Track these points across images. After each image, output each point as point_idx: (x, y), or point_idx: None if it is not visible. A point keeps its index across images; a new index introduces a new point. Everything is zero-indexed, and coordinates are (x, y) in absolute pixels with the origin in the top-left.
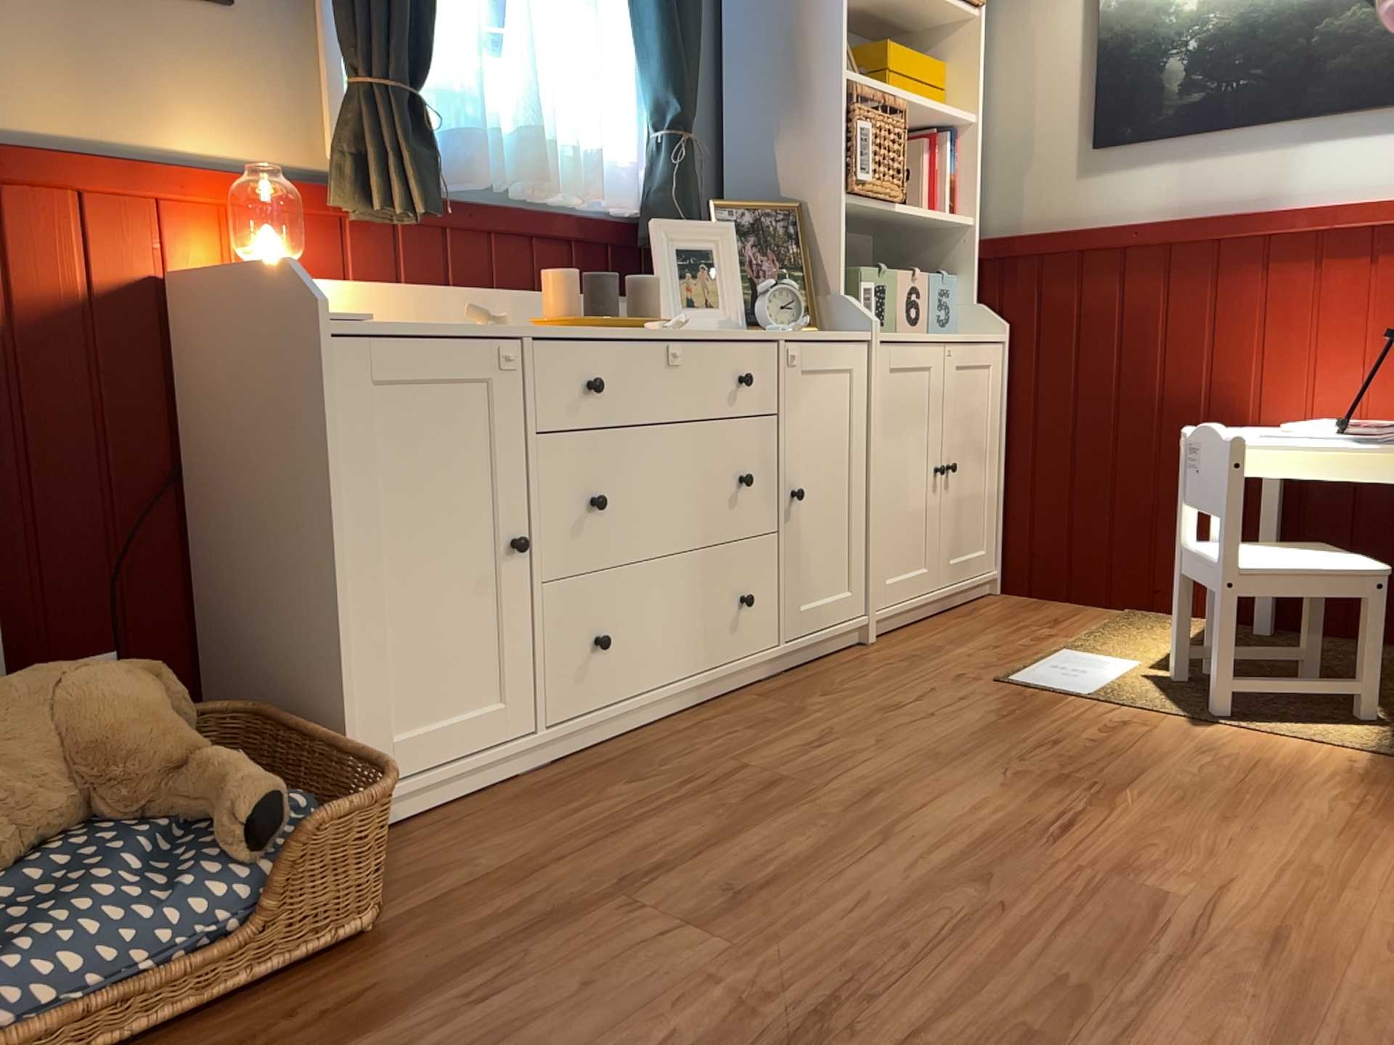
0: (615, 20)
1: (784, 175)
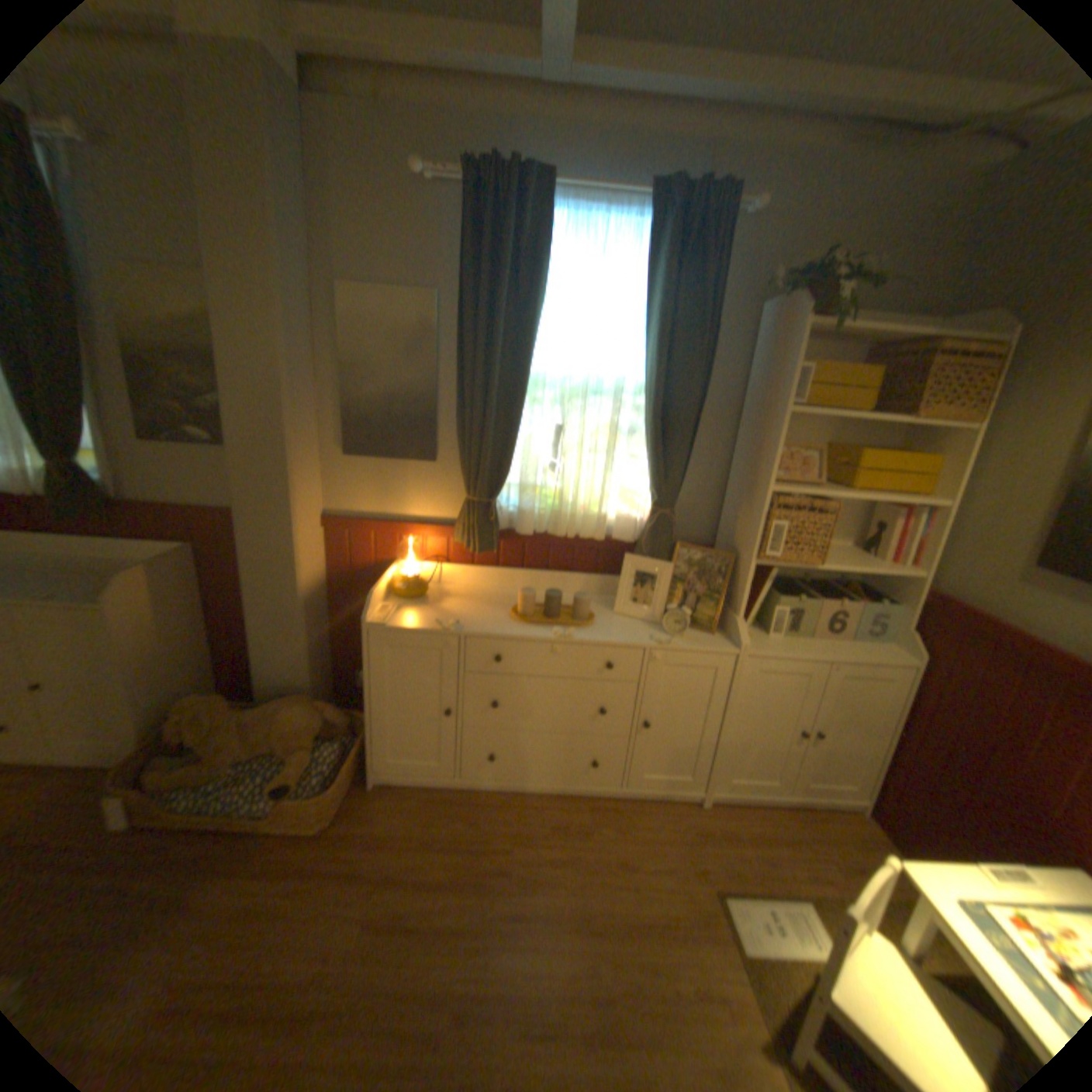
0: (638, 445)
1: (737, 534)
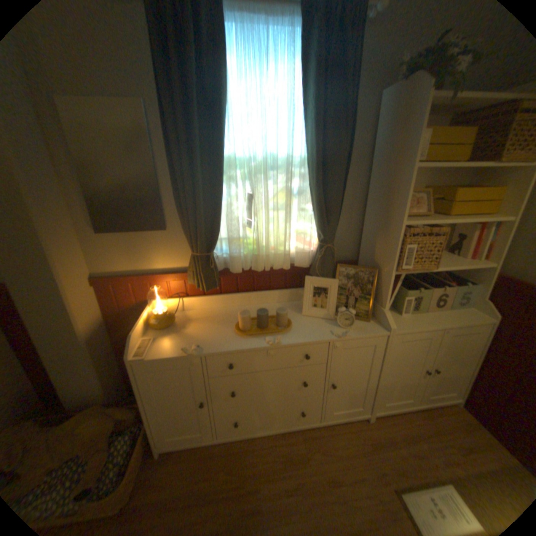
0: (306, 201)
1: (377, 253)
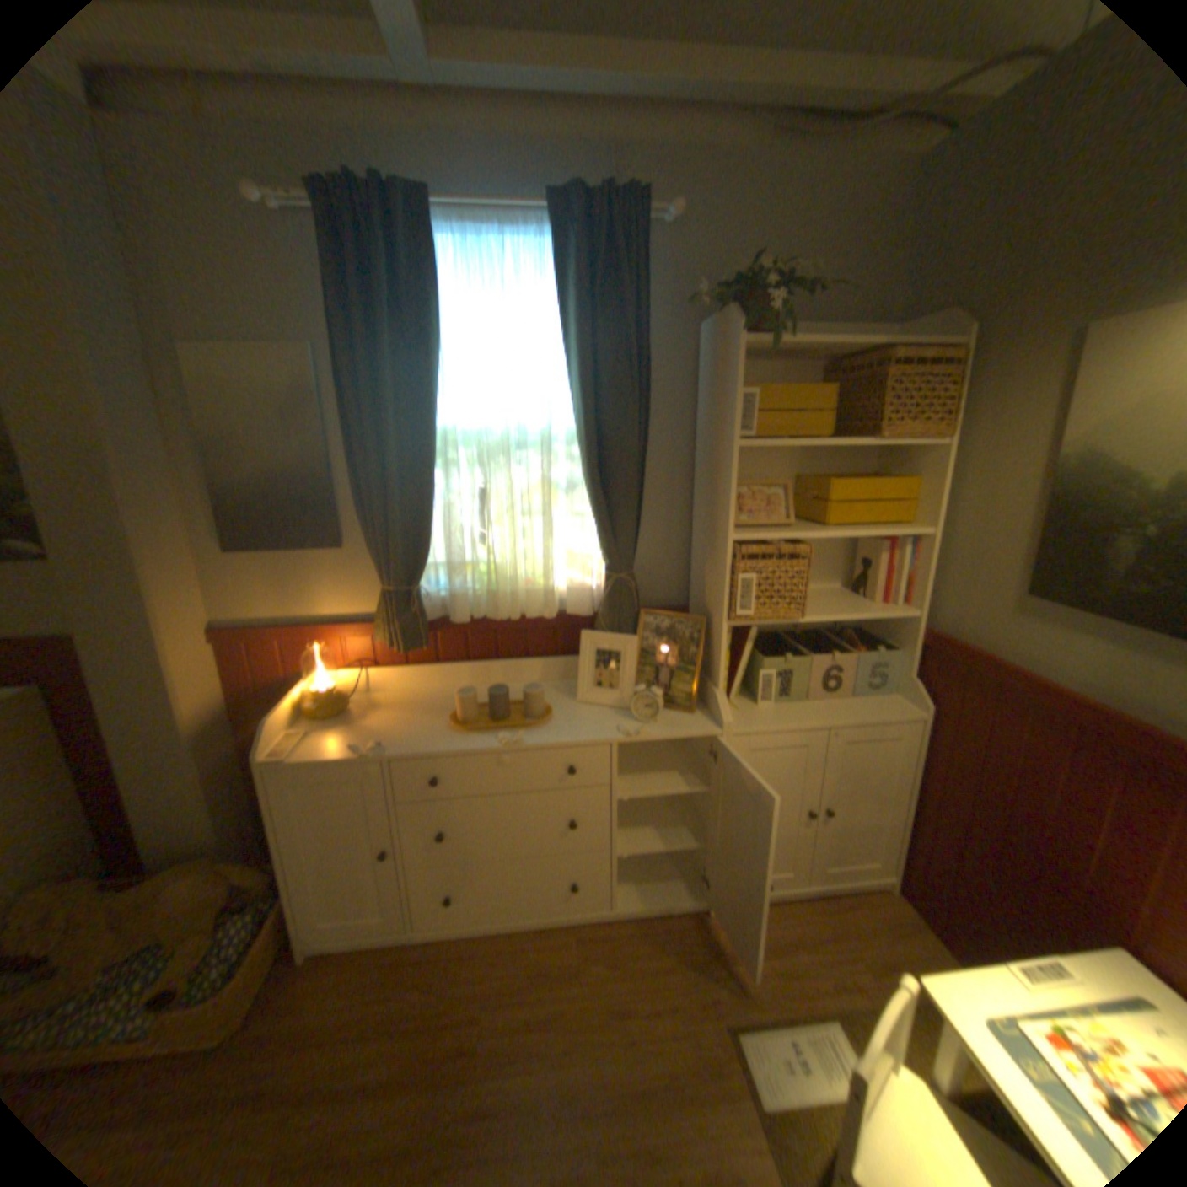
0: (581, 501)
1: (706, 591)
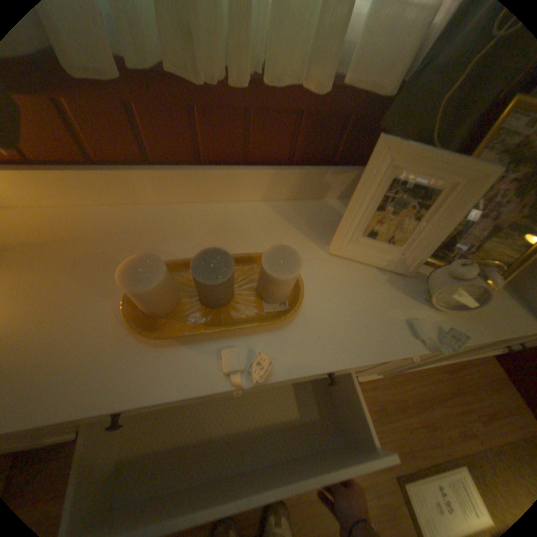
0: None
1: None
